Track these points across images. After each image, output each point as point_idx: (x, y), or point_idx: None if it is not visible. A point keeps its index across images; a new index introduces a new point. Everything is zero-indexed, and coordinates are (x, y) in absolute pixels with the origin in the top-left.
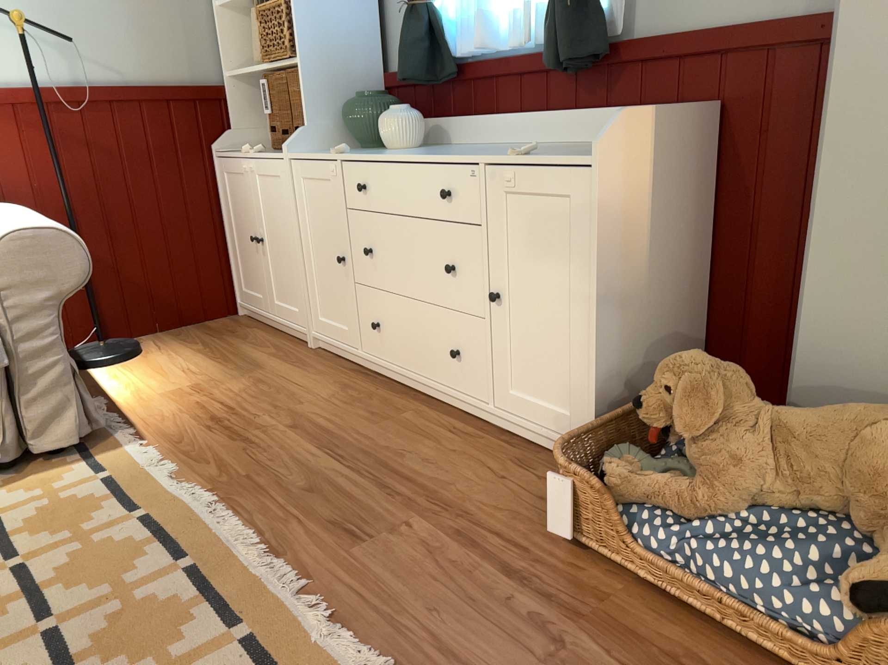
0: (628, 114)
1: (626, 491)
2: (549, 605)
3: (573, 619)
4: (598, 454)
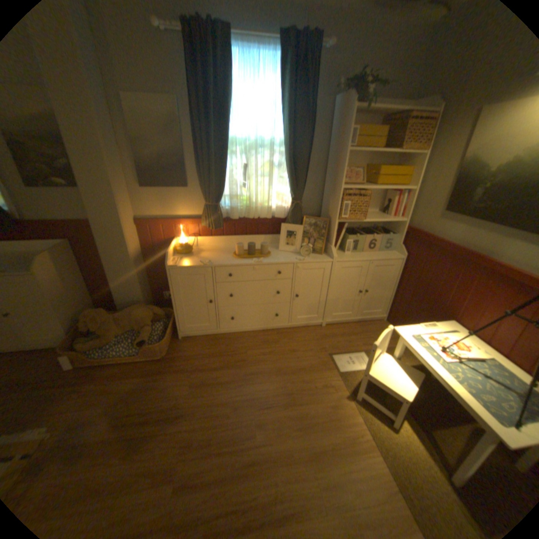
0: (39, 257)
1: (83, 350)
2: (73, 386)
3: (81, 385)
4: (70, 344)
